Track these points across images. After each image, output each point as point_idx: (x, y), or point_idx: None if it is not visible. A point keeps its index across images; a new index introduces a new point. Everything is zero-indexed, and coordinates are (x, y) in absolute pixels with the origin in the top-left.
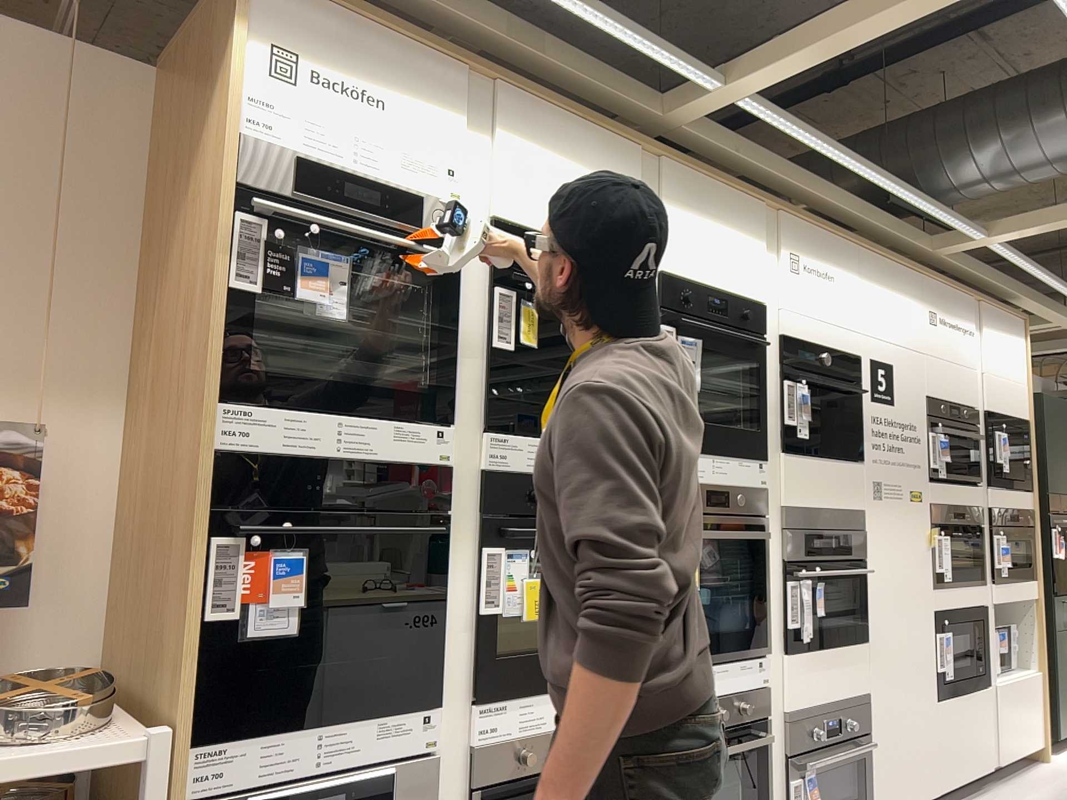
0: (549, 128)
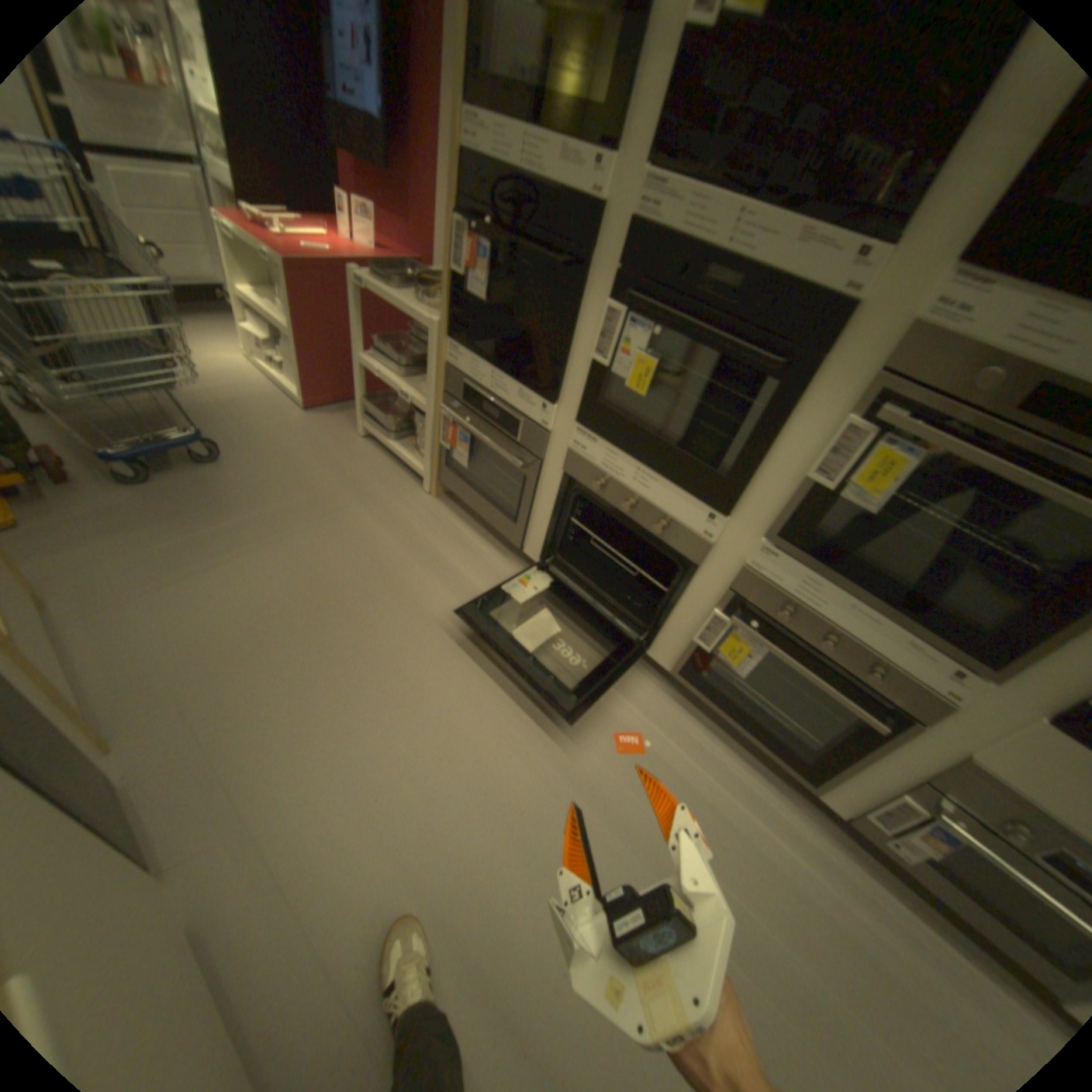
0: None
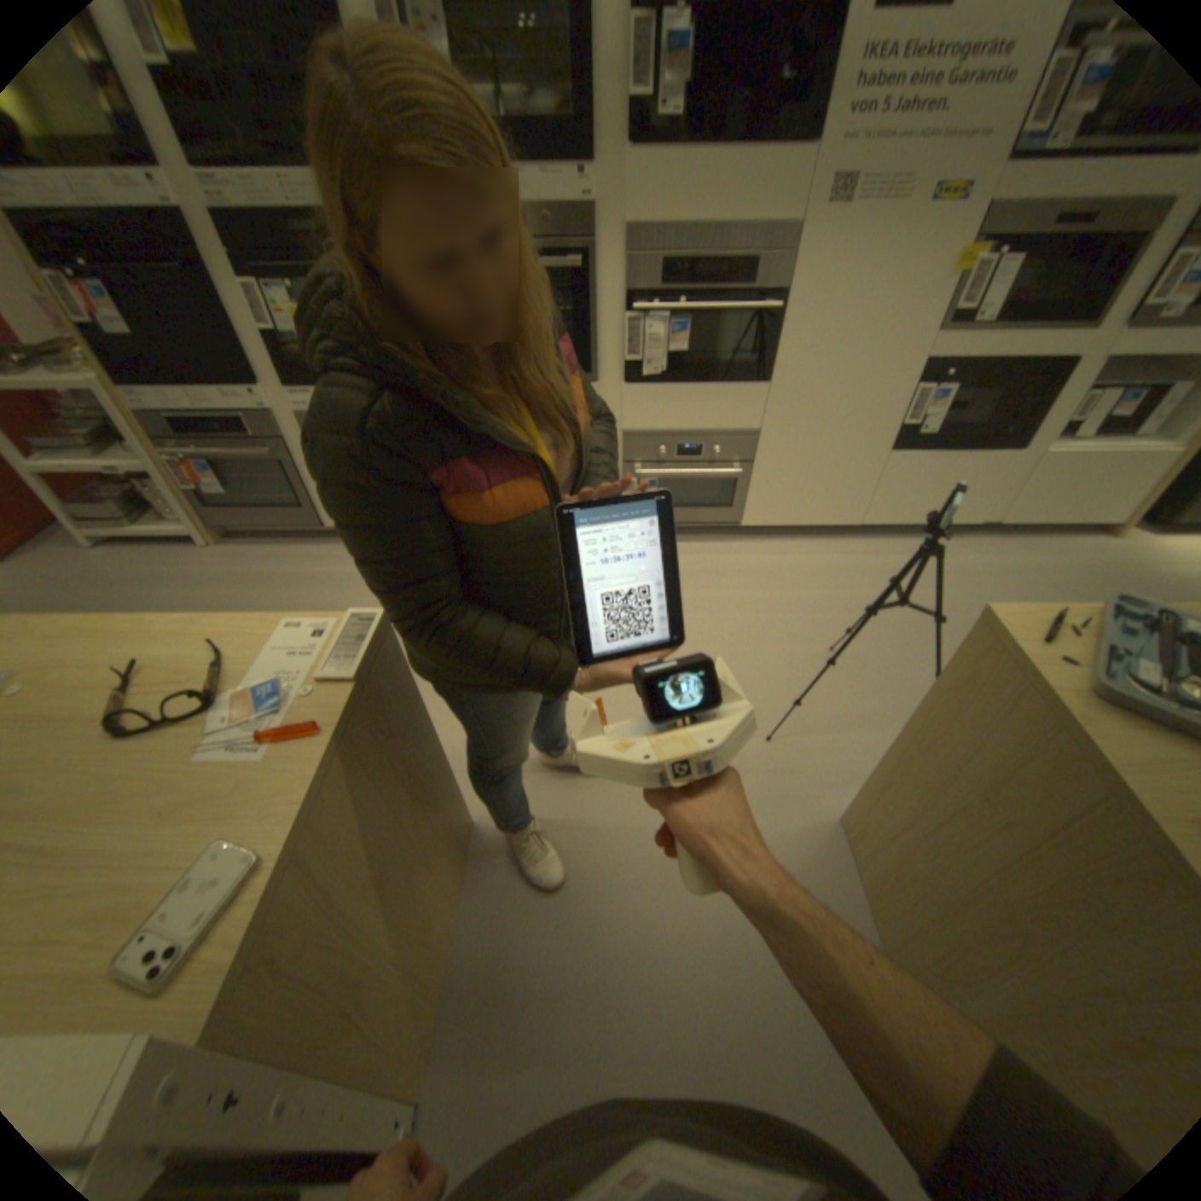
0: None
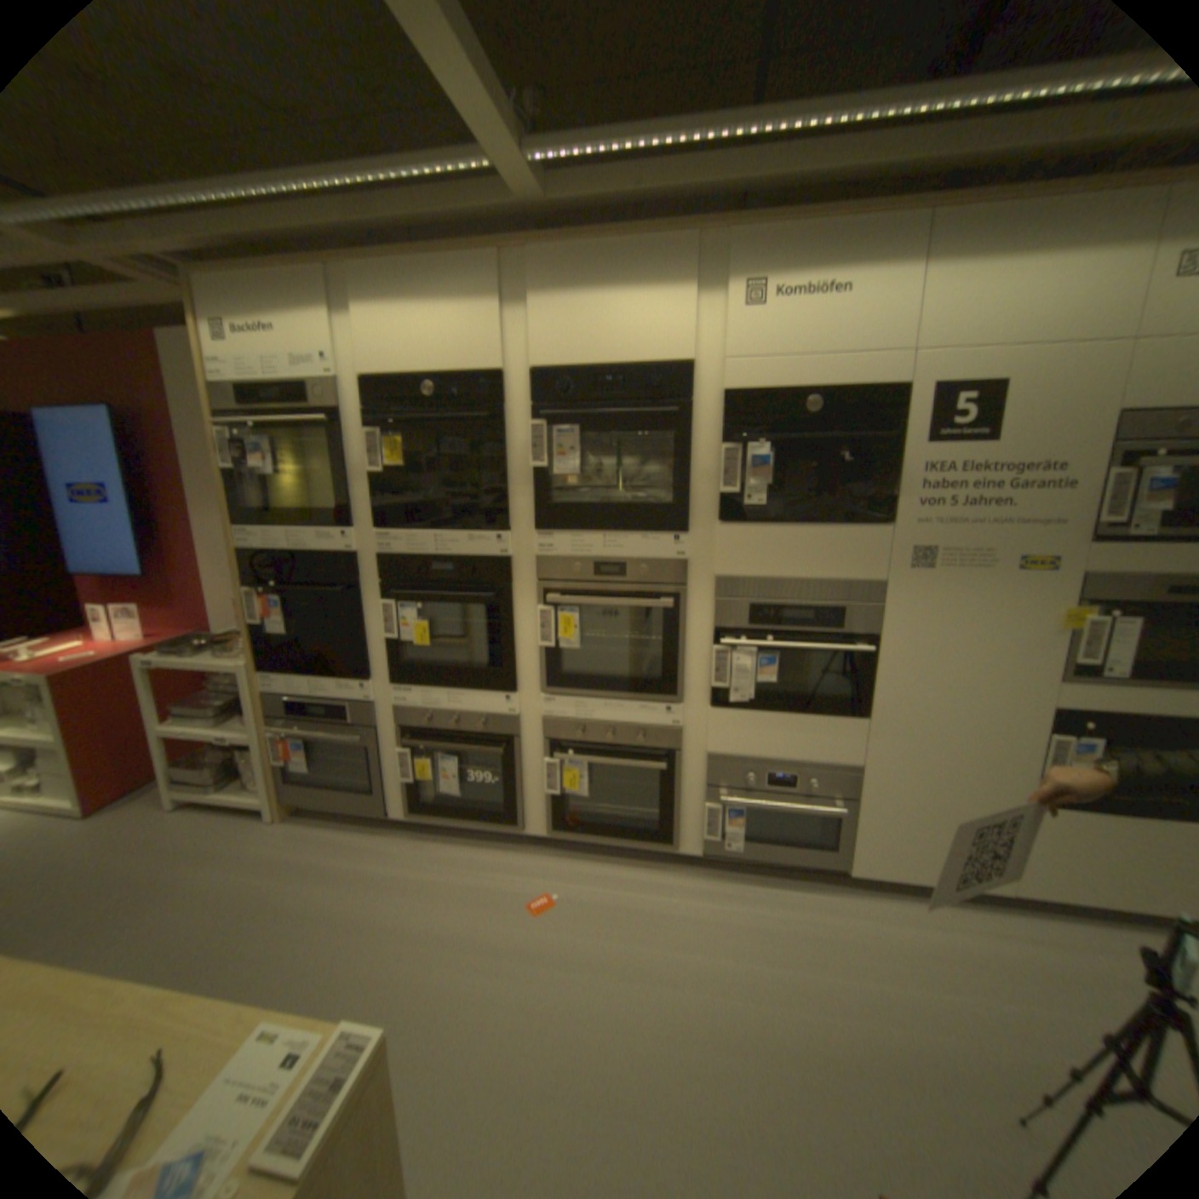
0: (391, 271)
